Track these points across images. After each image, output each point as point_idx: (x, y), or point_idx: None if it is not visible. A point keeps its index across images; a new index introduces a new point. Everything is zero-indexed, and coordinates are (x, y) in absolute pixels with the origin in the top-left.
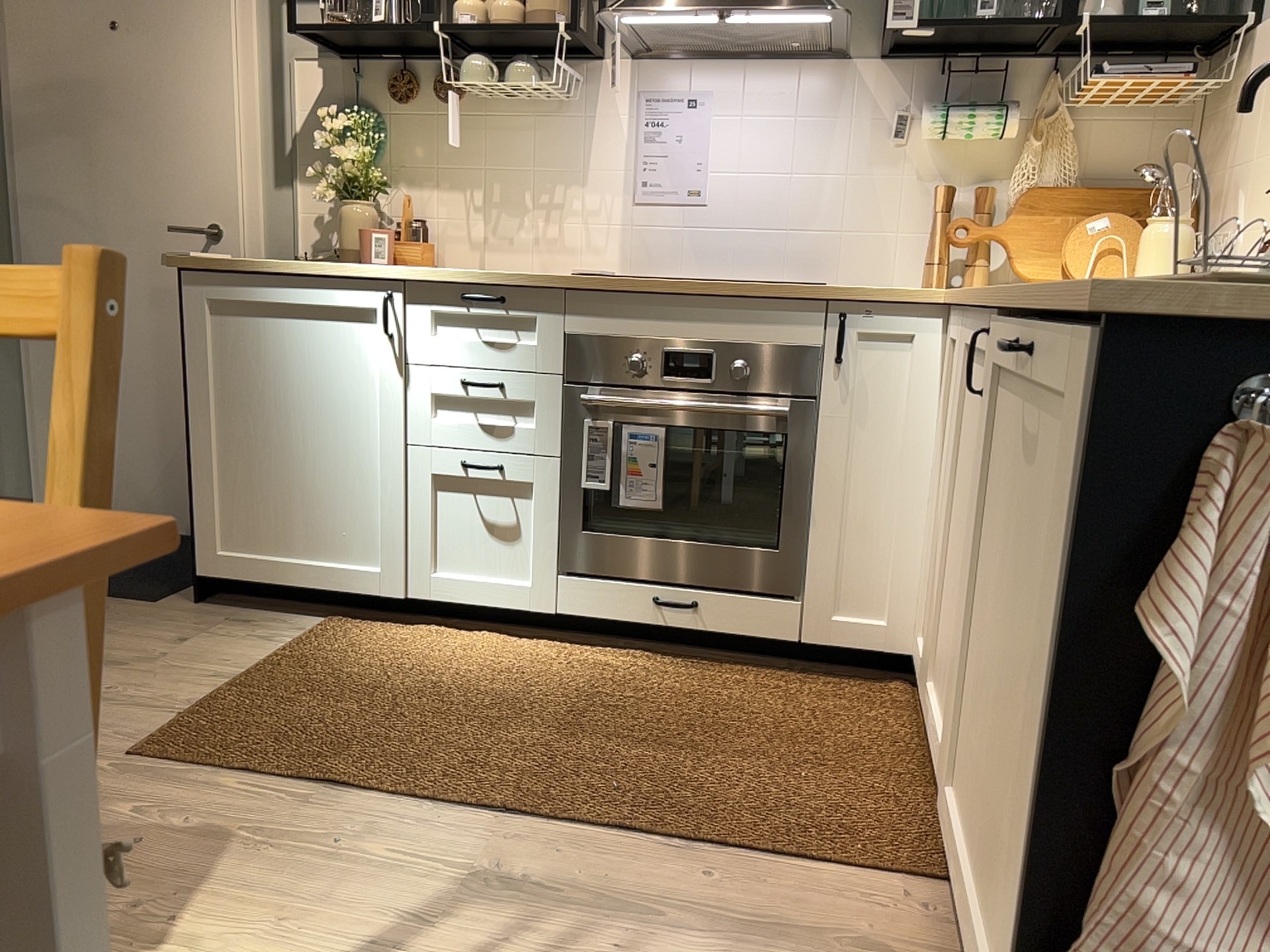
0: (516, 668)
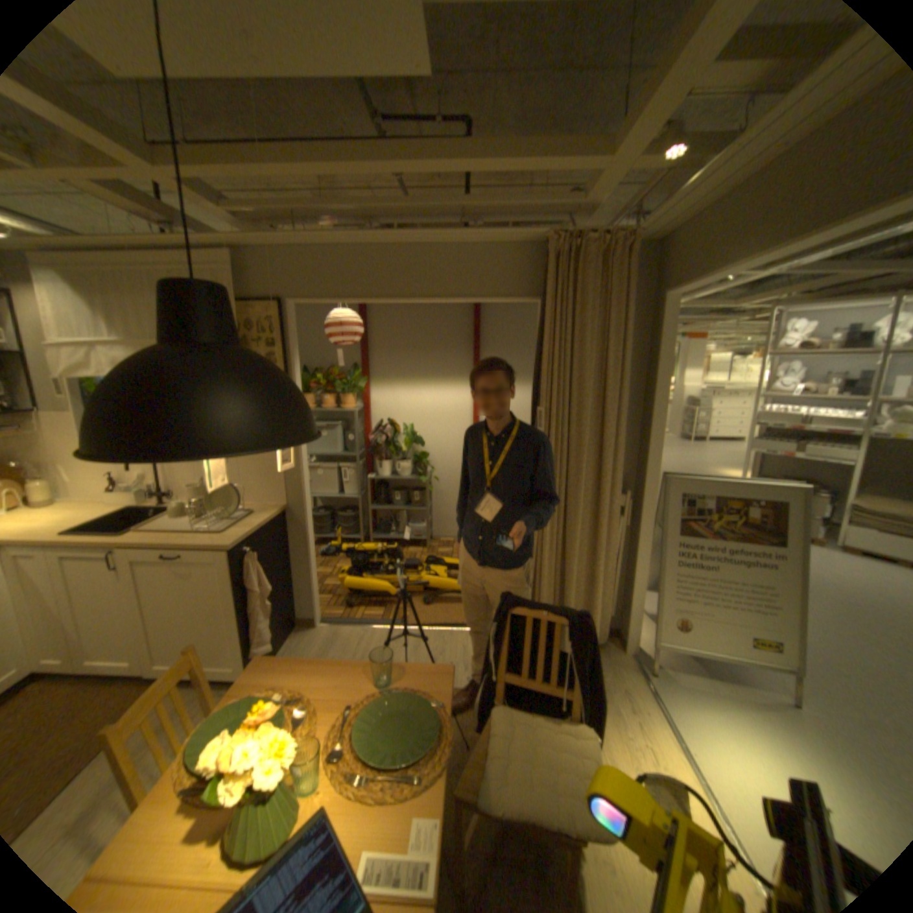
0: None
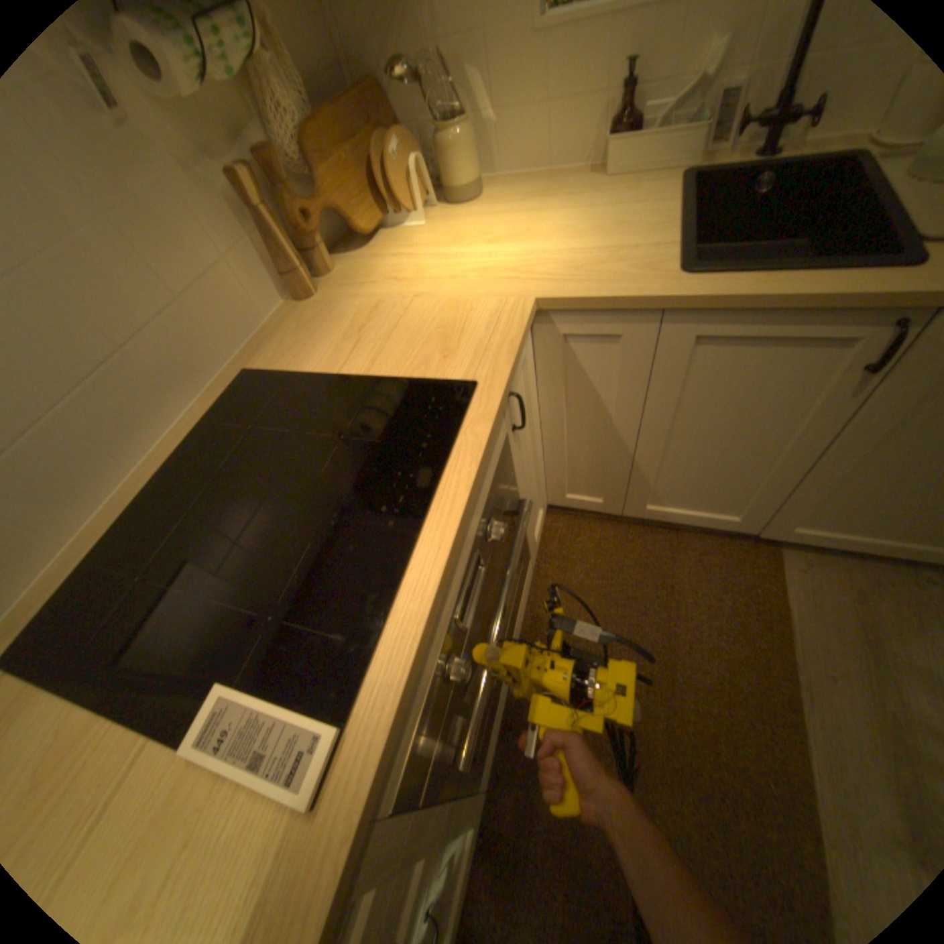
0: (547, 839)
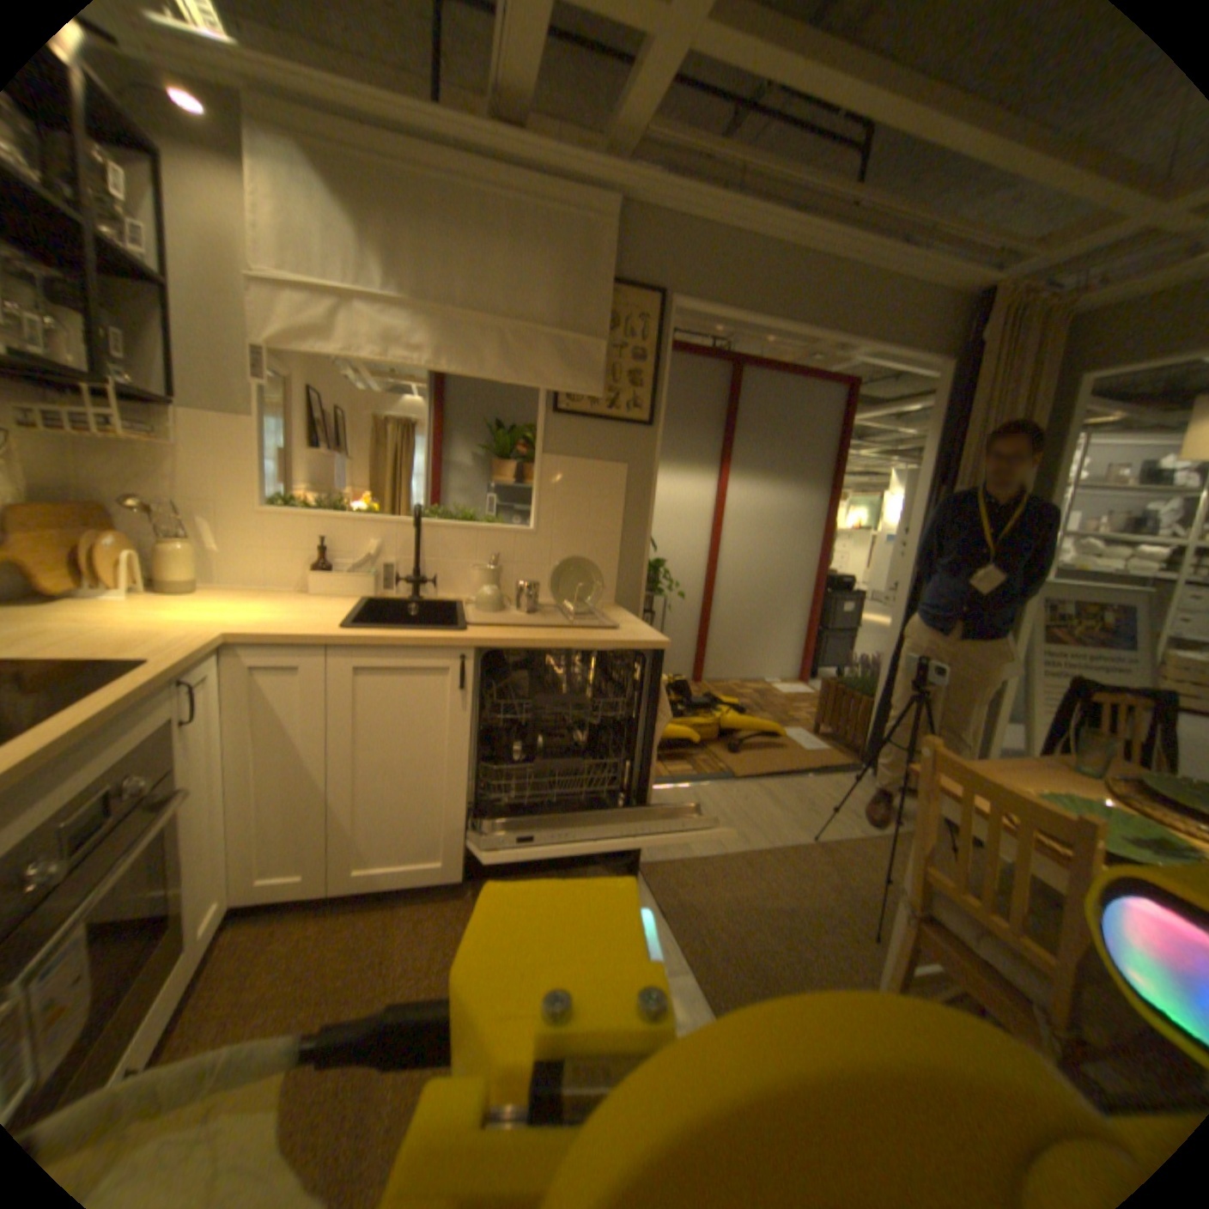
0: None
